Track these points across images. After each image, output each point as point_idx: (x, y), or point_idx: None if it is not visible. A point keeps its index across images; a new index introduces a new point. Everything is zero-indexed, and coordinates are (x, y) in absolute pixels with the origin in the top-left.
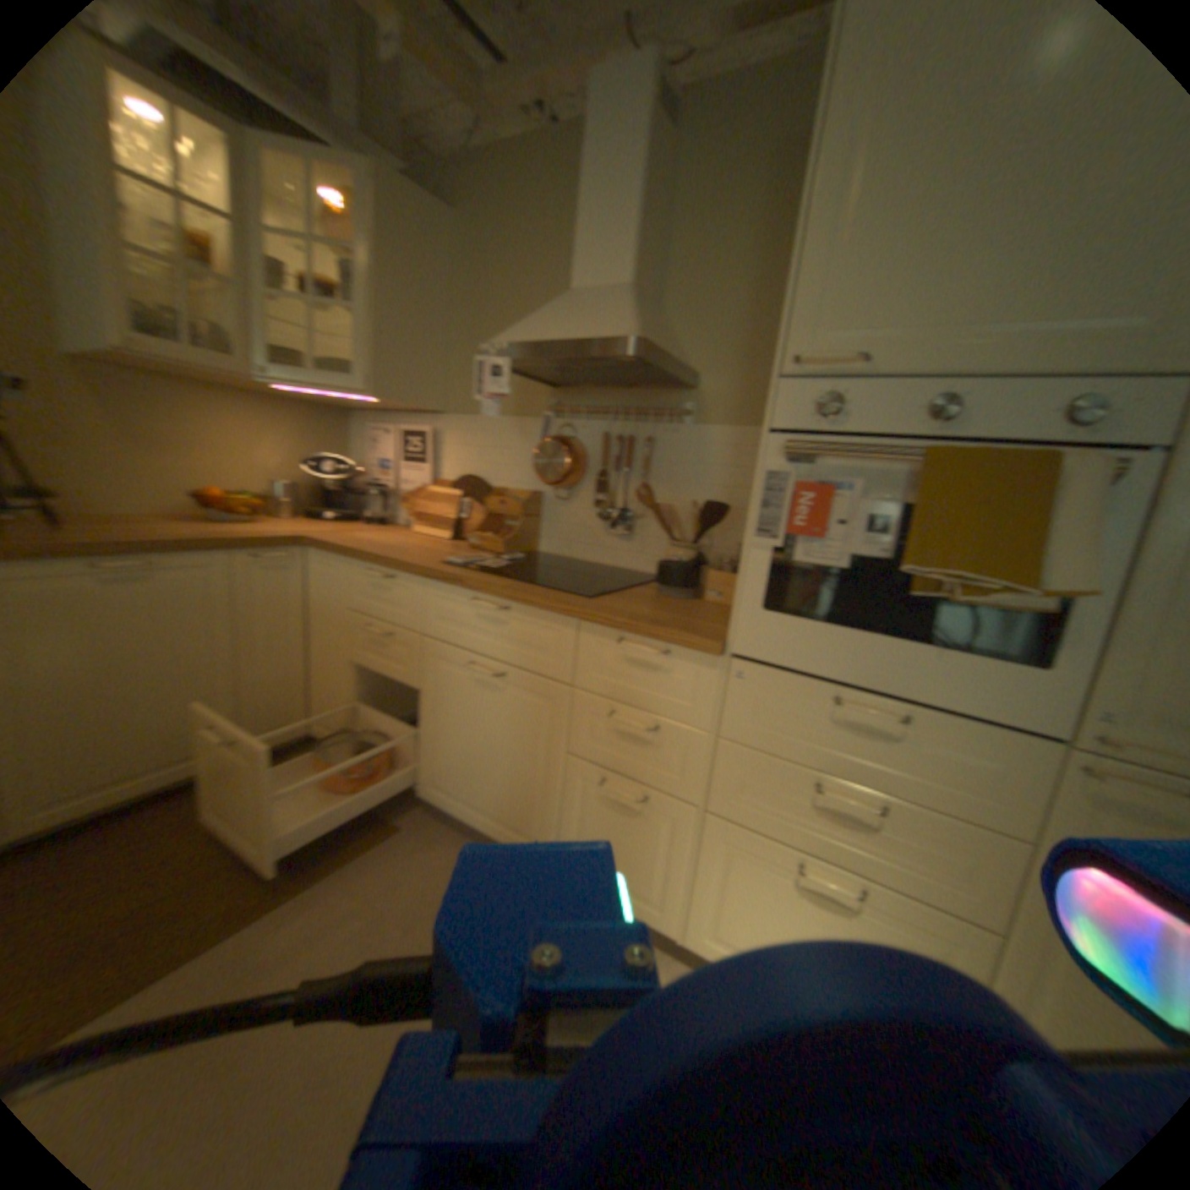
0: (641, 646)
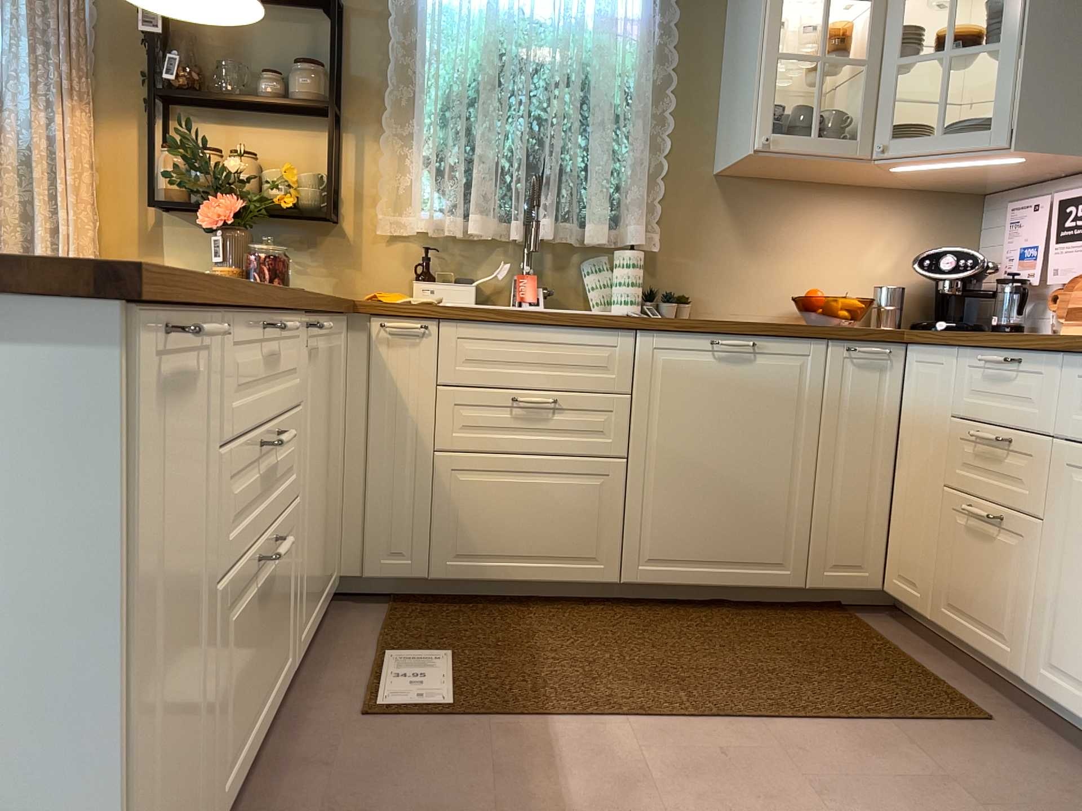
0: None
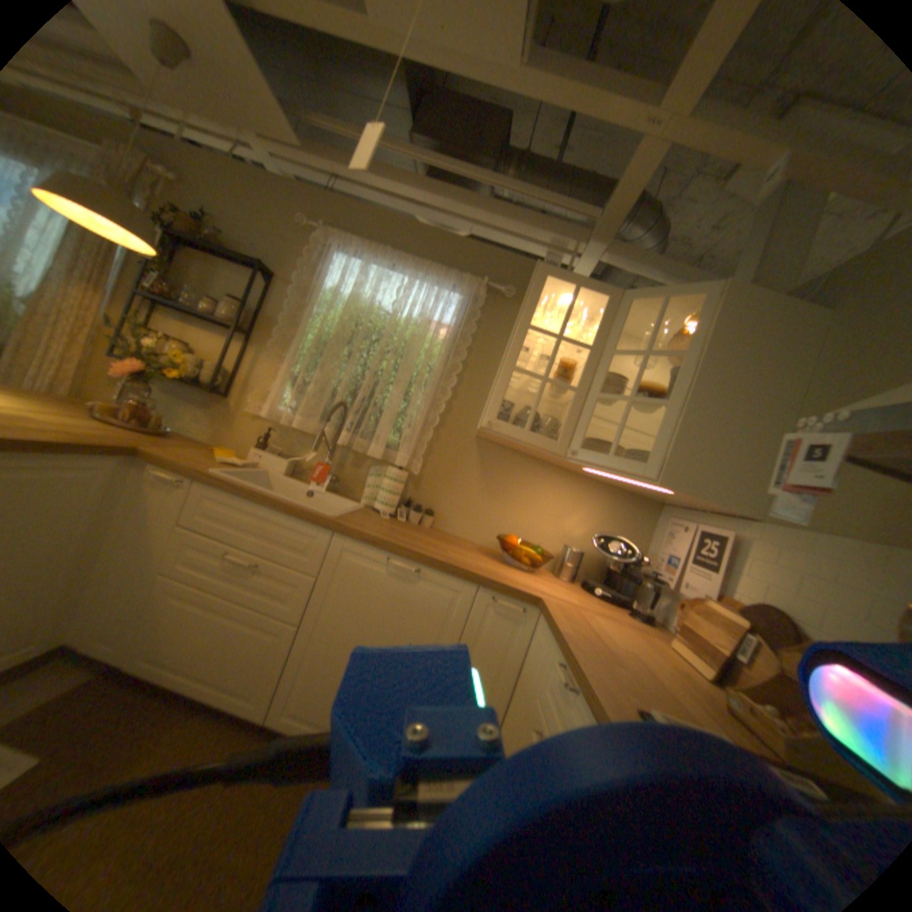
0: None
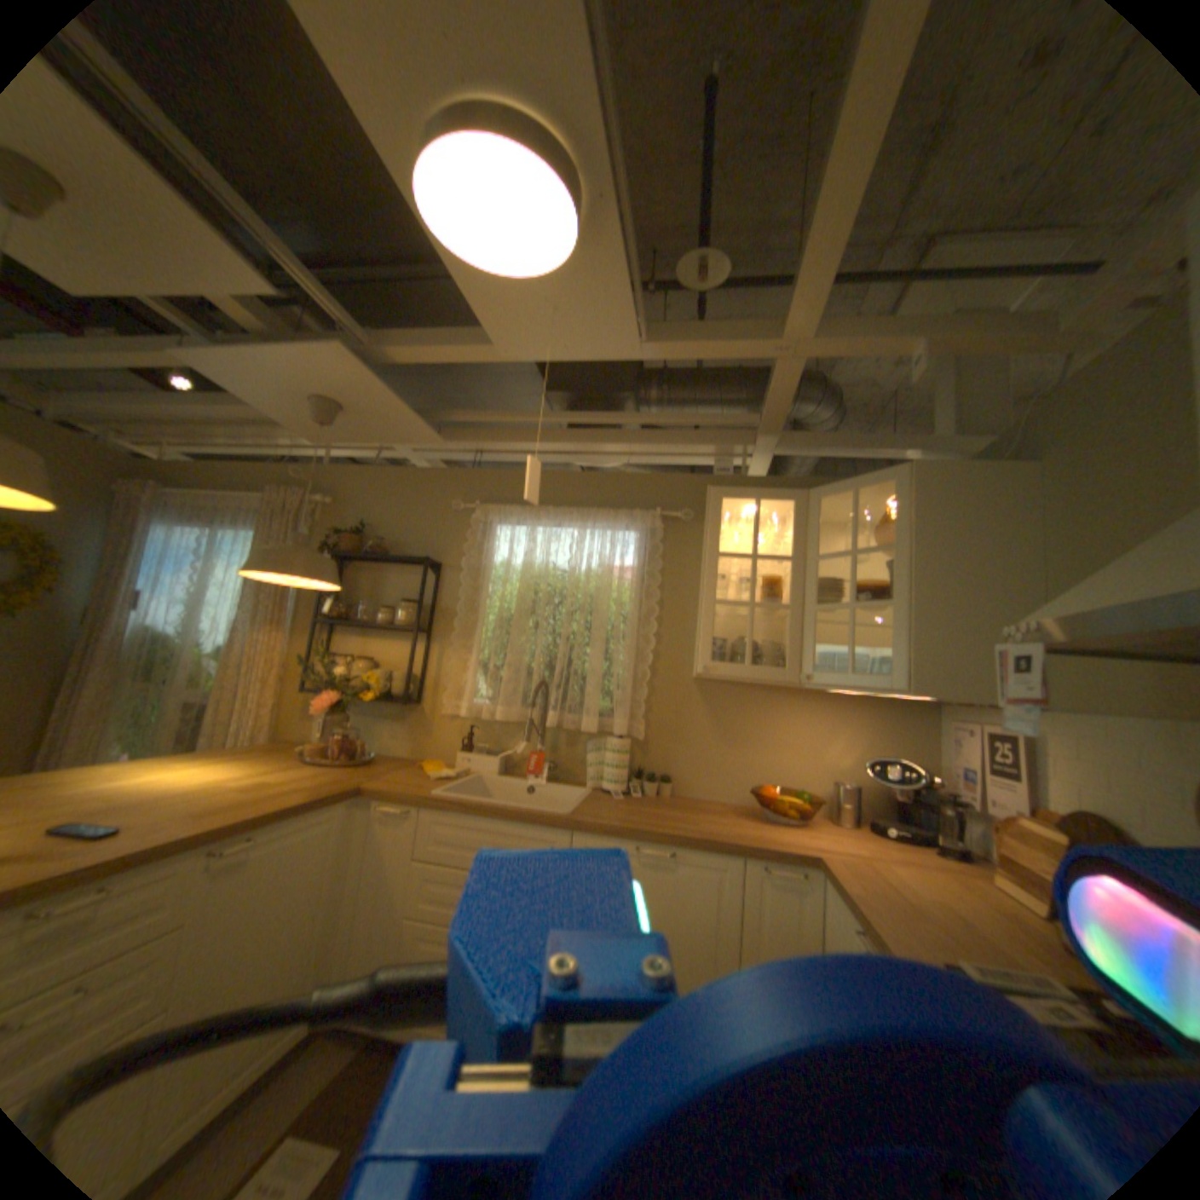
0: None
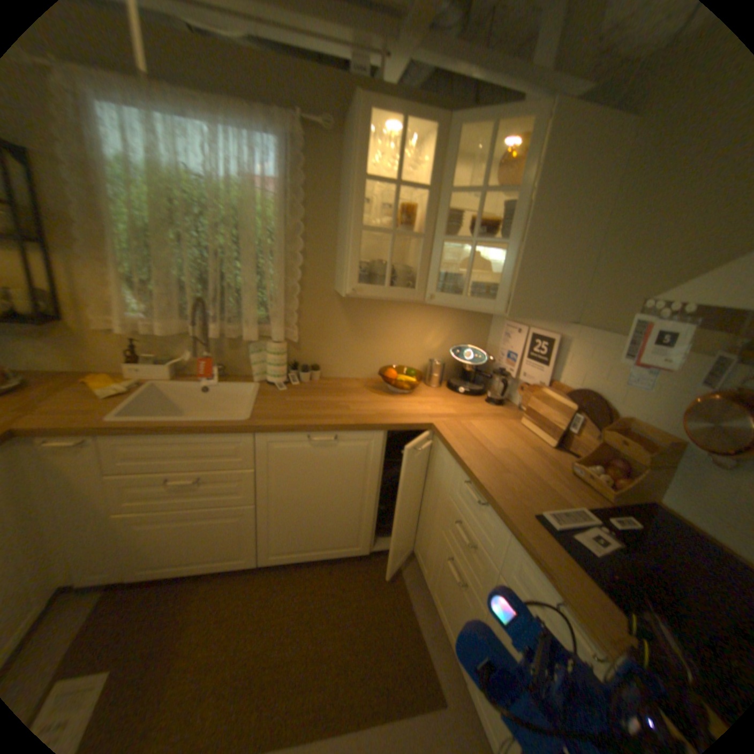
0: None
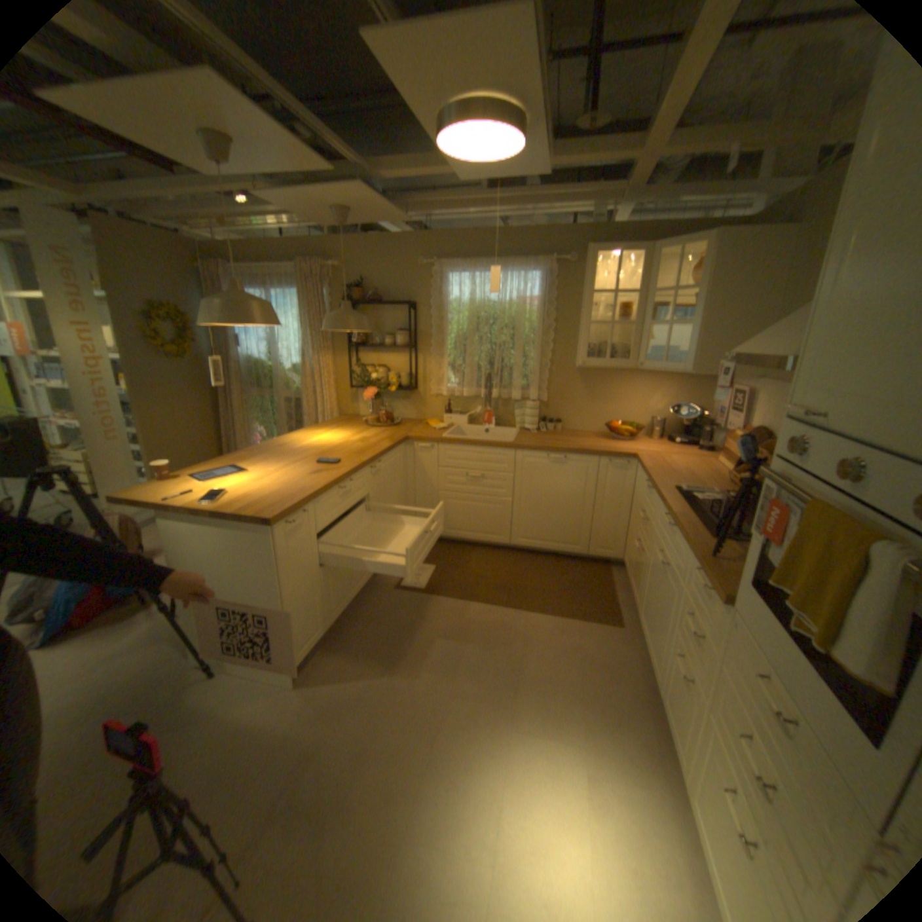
0: (706, 580)
